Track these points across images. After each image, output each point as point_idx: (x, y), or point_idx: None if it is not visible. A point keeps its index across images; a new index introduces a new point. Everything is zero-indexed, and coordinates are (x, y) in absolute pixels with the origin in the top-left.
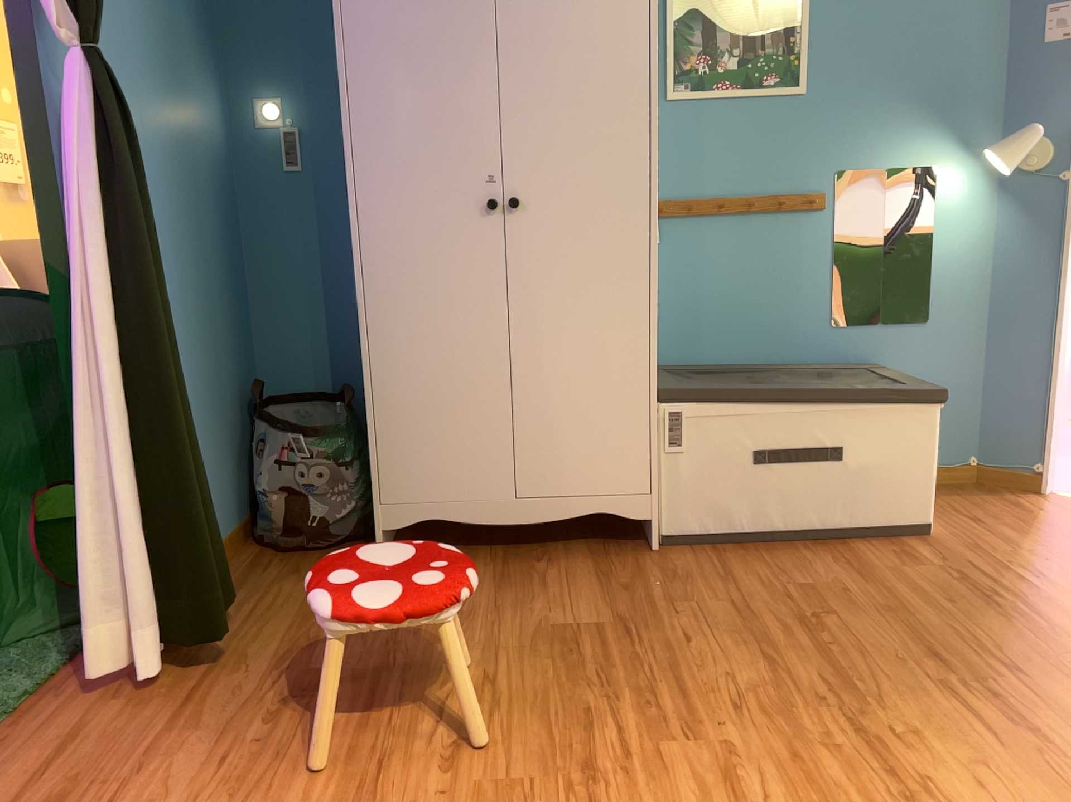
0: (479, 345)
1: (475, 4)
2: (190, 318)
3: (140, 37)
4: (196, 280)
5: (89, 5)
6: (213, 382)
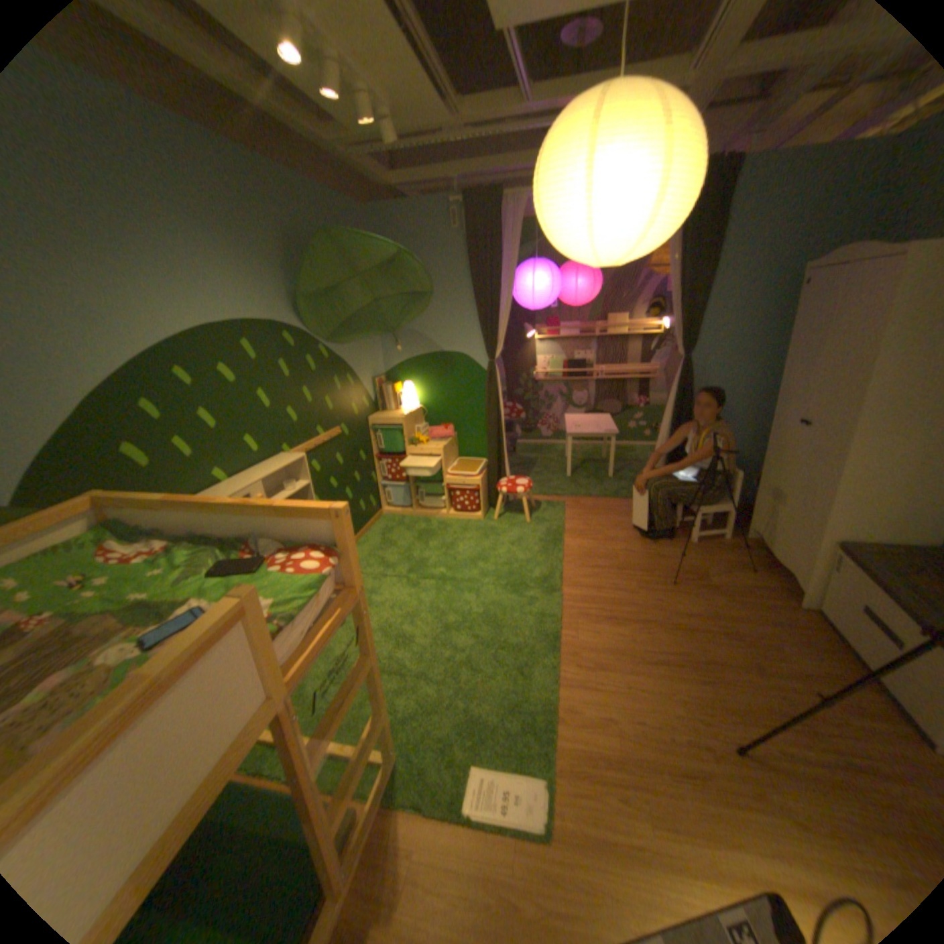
0: (786, 479)
1: (824, 334)
2: (746, 430)
3: (753, 335)
4: (759, 417)
5: (686, 346)
6: (756, 454)
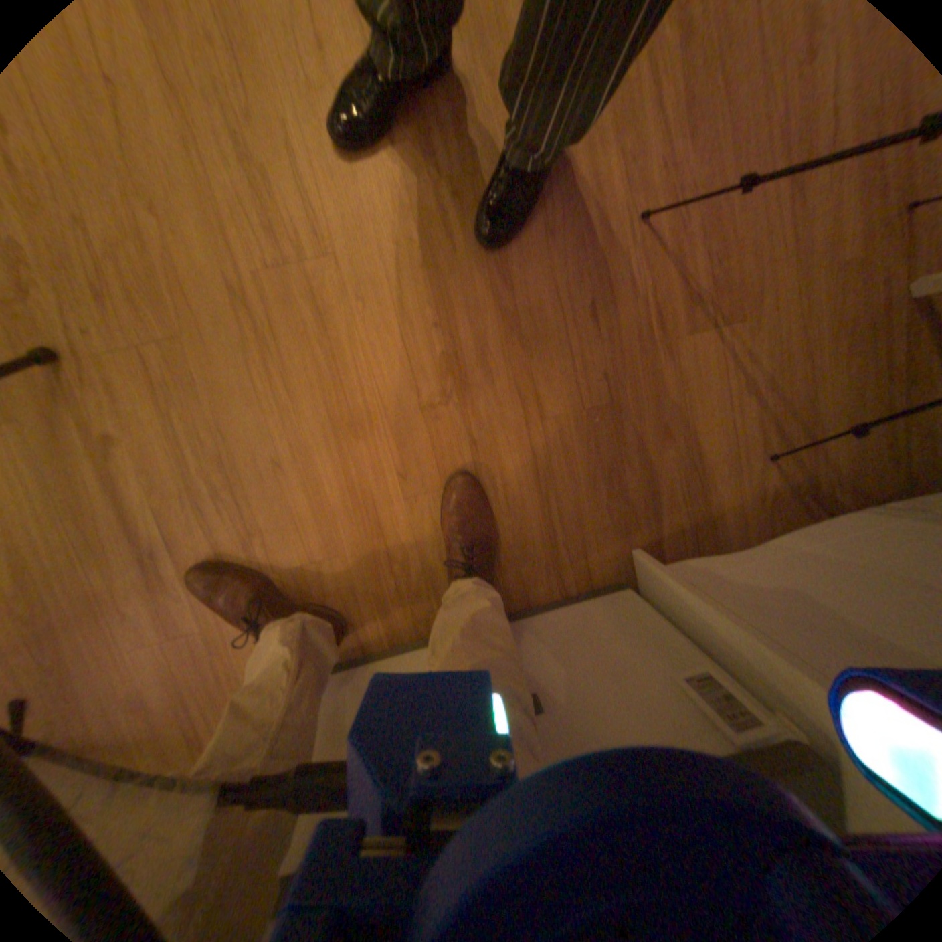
0: None
1: None
2: None
3: None
4: None
5: None
6: None
